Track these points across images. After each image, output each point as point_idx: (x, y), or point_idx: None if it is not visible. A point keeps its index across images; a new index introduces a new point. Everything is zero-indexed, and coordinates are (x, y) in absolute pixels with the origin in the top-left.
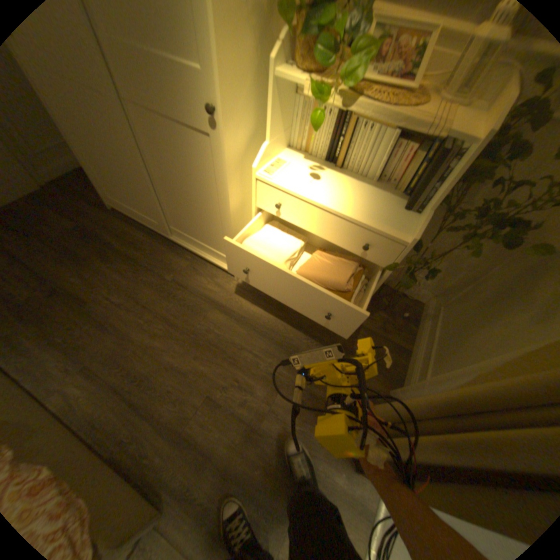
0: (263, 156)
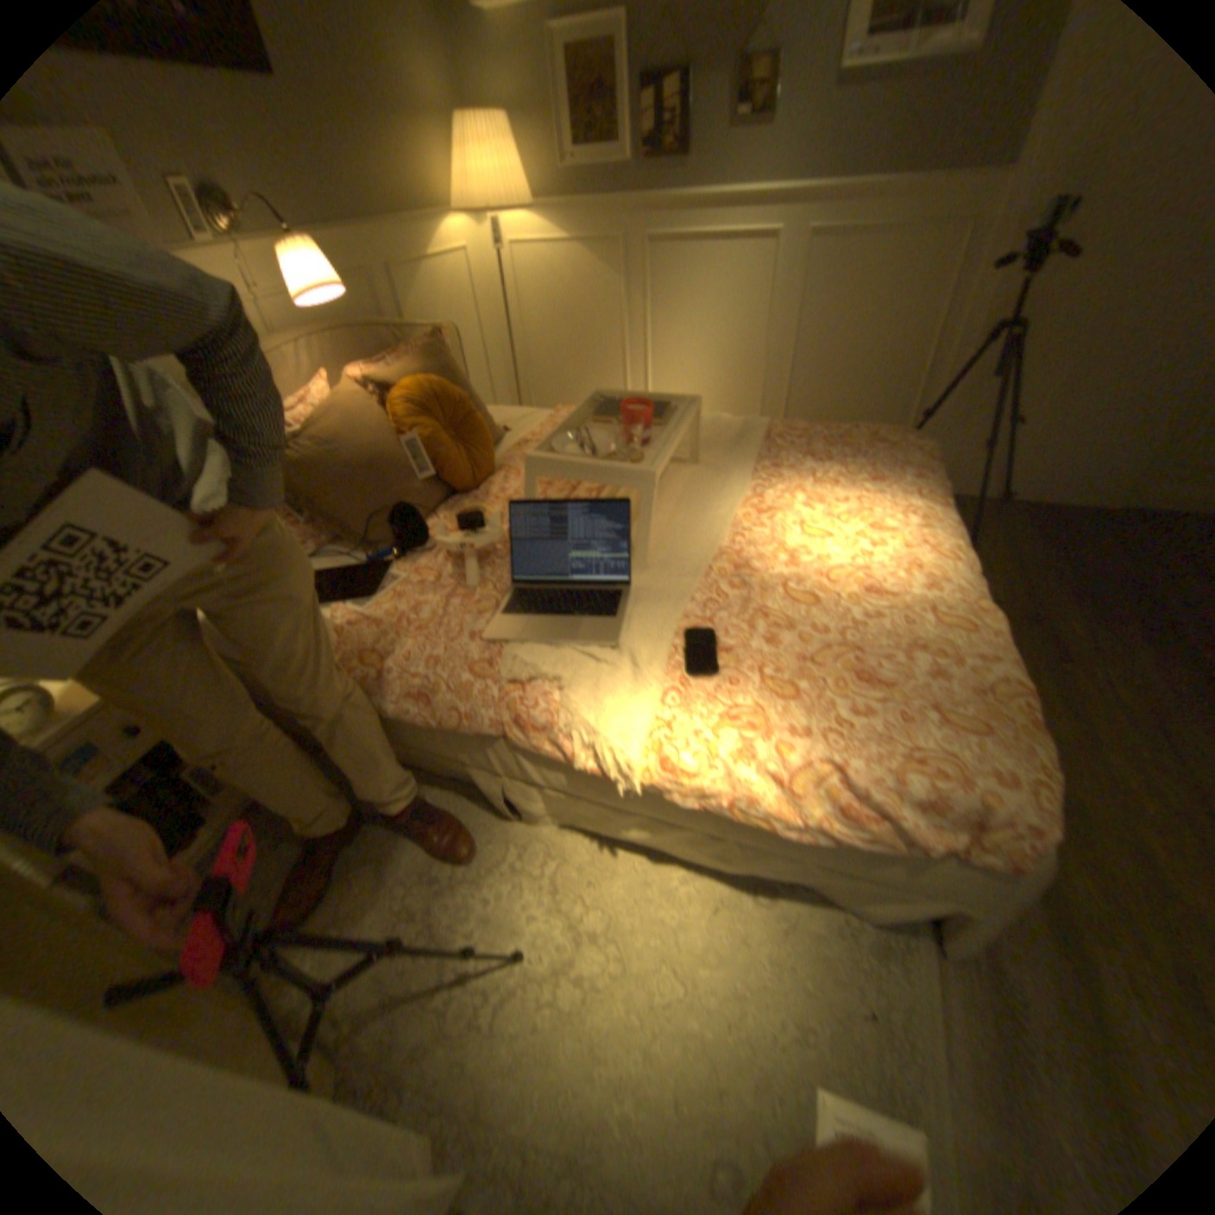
0: None
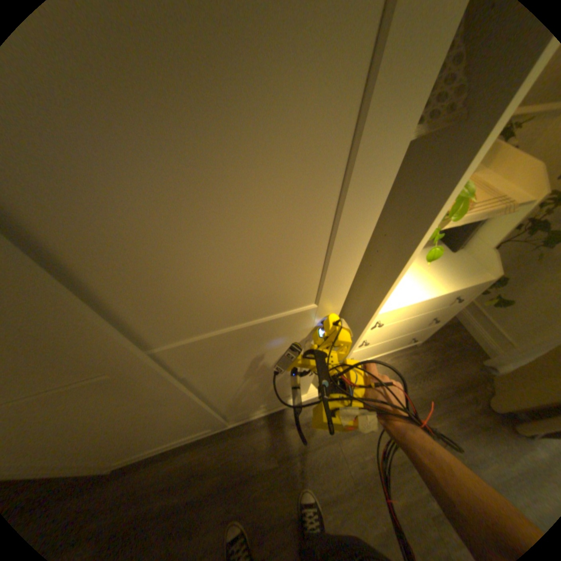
0: None
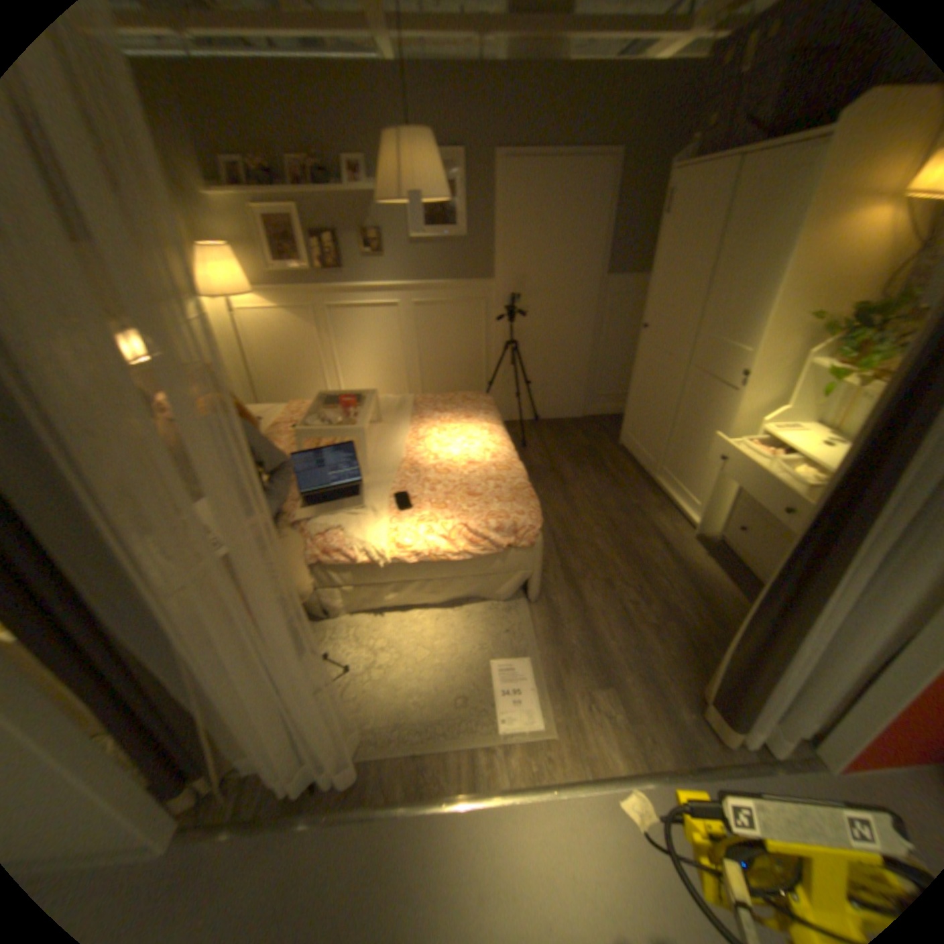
0: (786, 421)
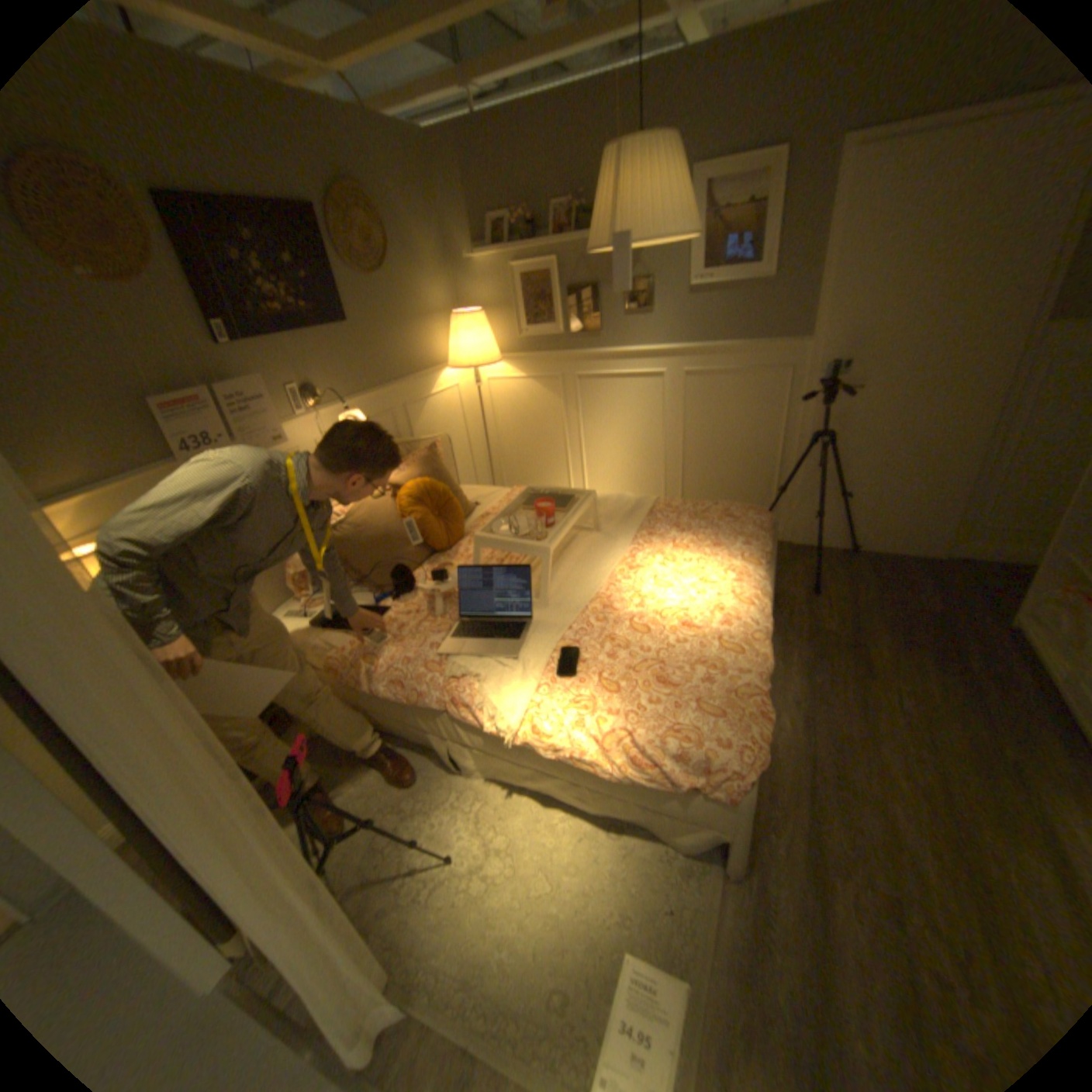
0: None
